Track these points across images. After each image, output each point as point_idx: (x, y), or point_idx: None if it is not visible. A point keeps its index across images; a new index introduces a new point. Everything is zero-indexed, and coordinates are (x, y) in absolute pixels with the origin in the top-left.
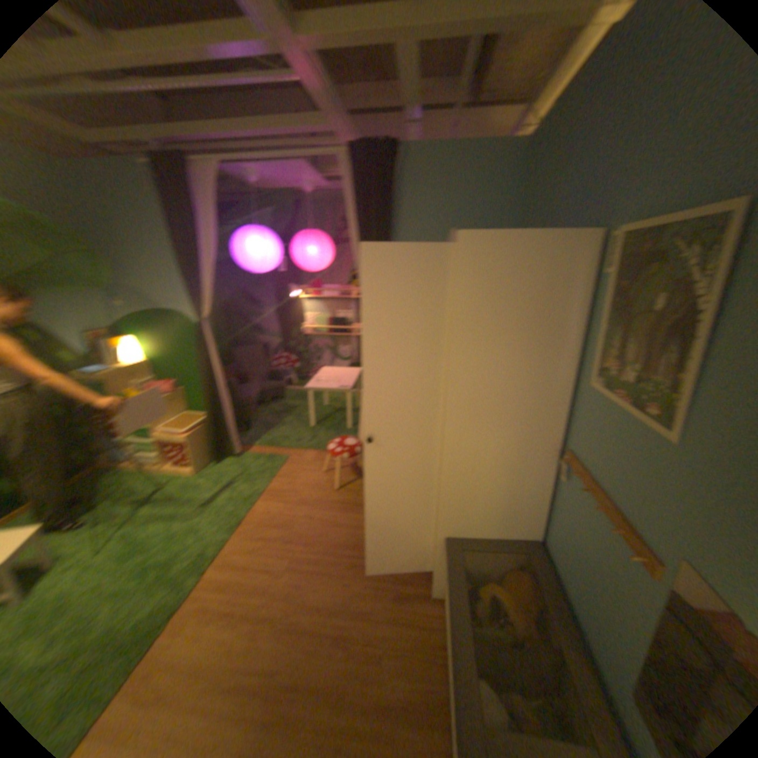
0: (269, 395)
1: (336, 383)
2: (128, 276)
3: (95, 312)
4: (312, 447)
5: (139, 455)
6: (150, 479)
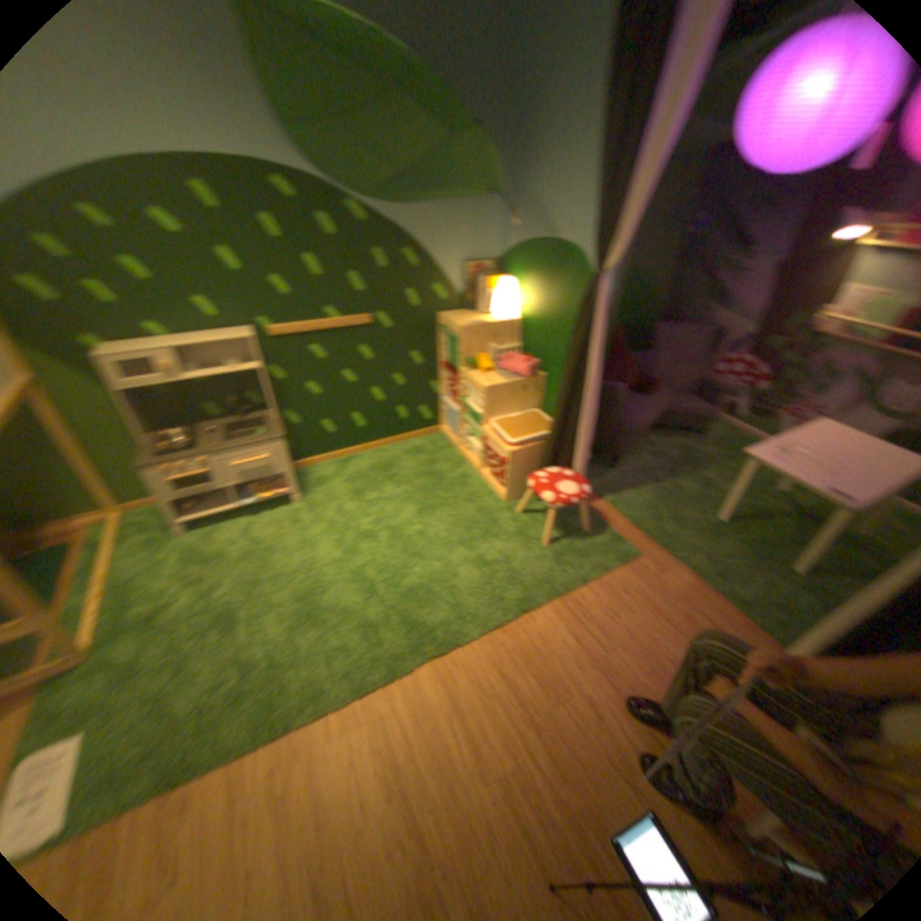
0: (681, 421)
1: (831, 474)
2: (540, 172)
3: (492, 231)
4: (696, 564)
5: (472, 439)
6: (469, 475)
